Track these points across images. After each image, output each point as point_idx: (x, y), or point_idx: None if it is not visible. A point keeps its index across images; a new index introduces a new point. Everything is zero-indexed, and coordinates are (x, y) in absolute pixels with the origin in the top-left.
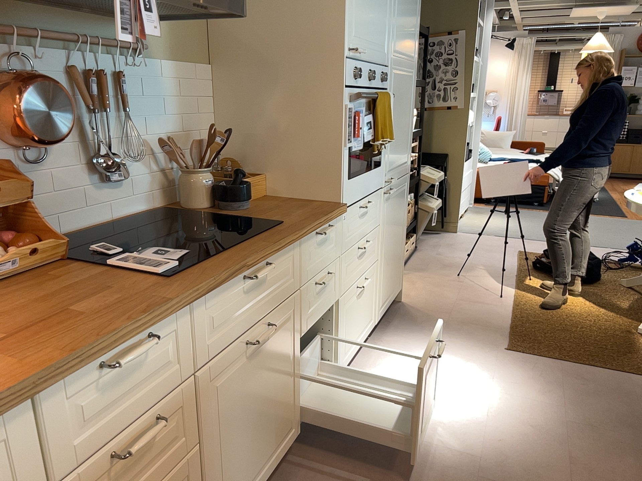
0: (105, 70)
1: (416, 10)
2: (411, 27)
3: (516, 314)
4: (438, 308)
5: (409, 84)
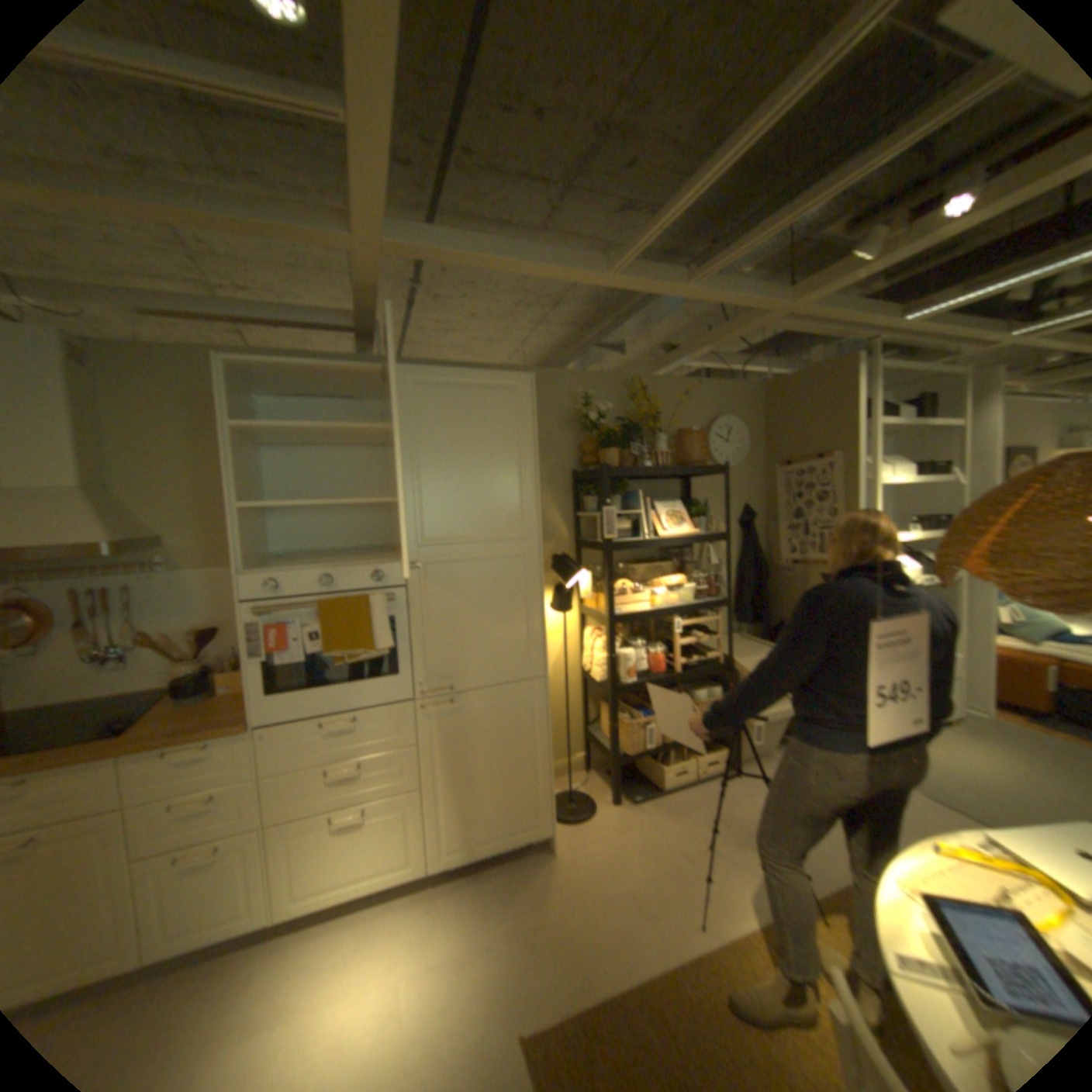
0: (112, 588)
1: (512, 479)
2: (490, 502)
3: (663, 987)
4: (575, 896)
5: (504, 569)
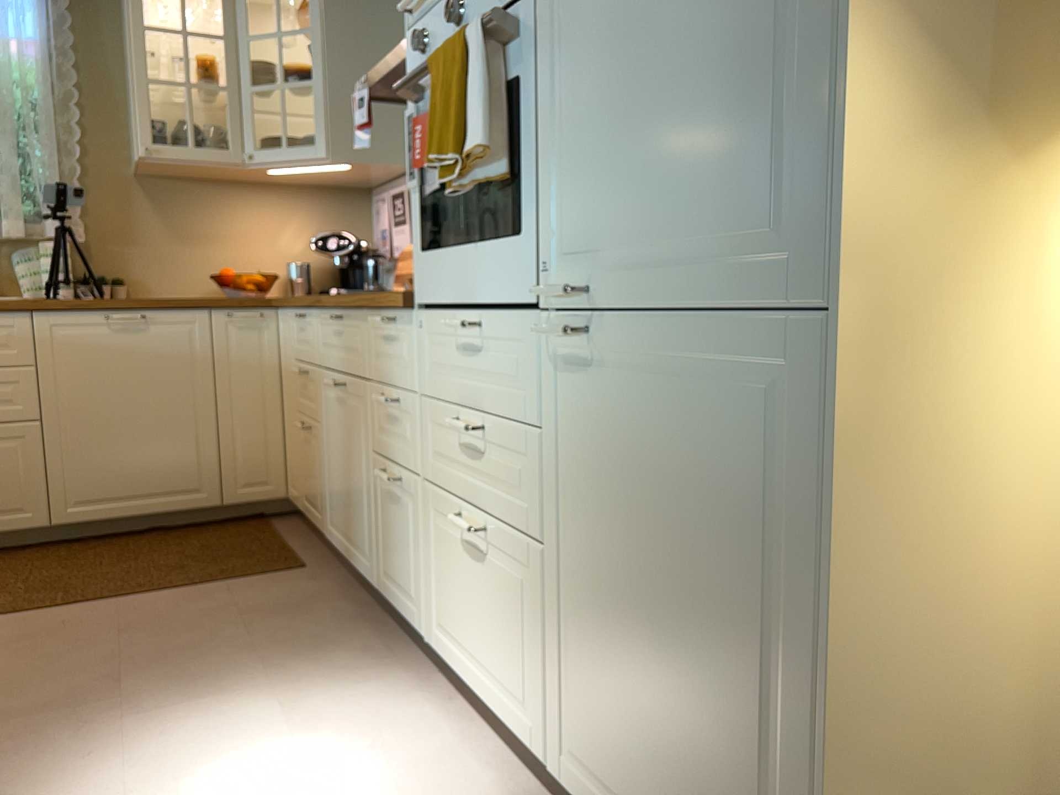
0: None
1: None
2: None
3: None
4: None
5: None
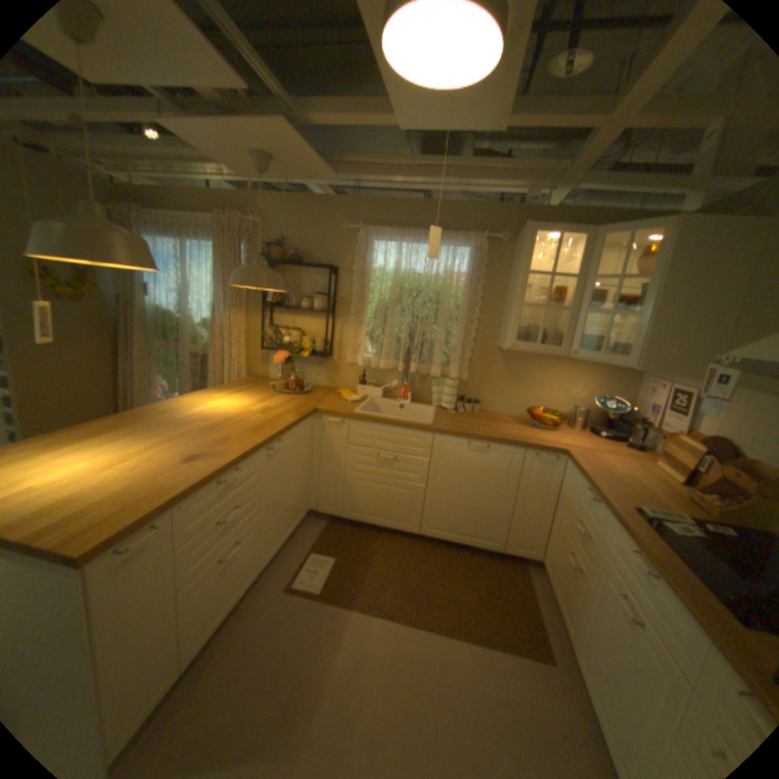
0: None
1: None
2: None
3: None
4: None
5: None
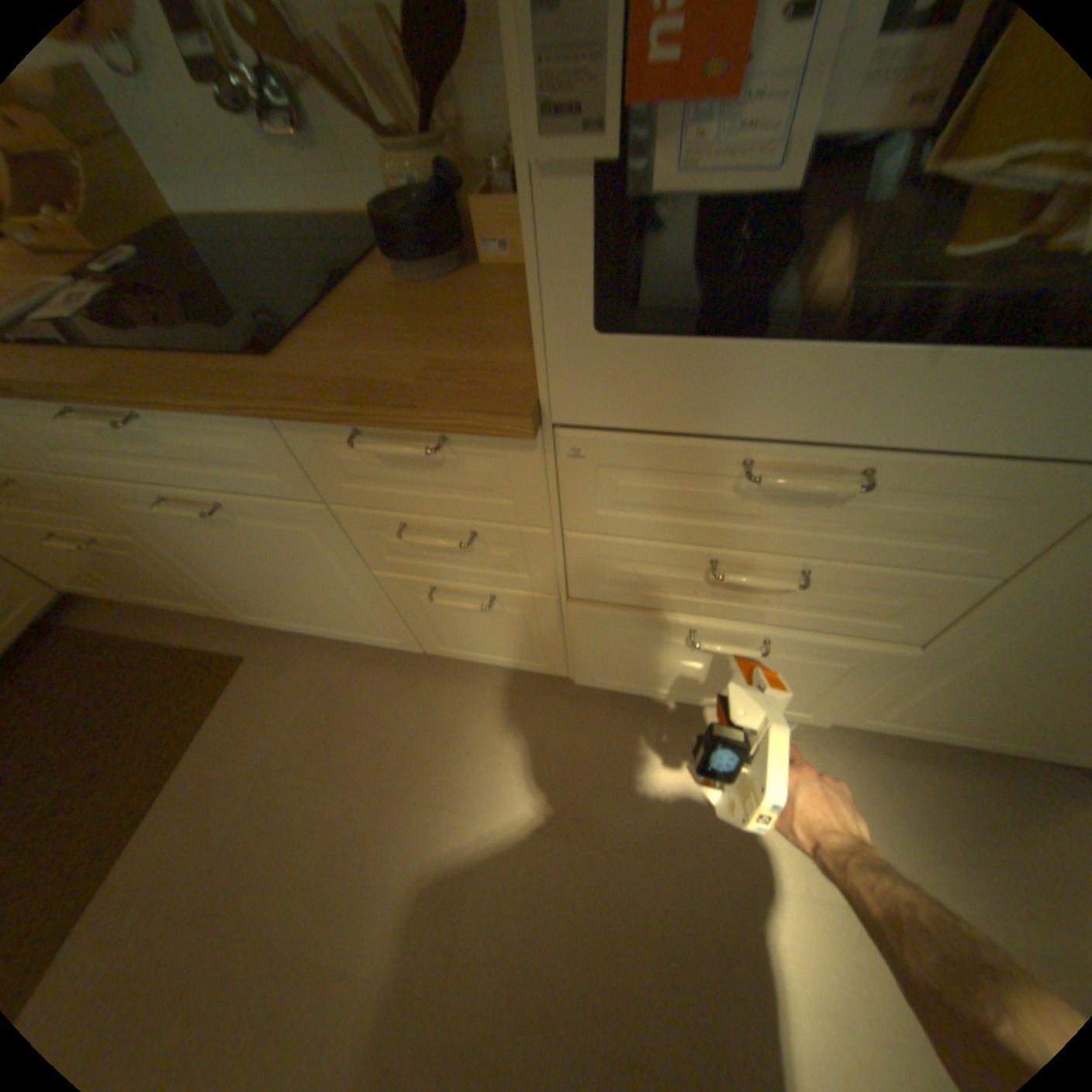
0: None
1: None
2: None
3: None
4: None
5: None
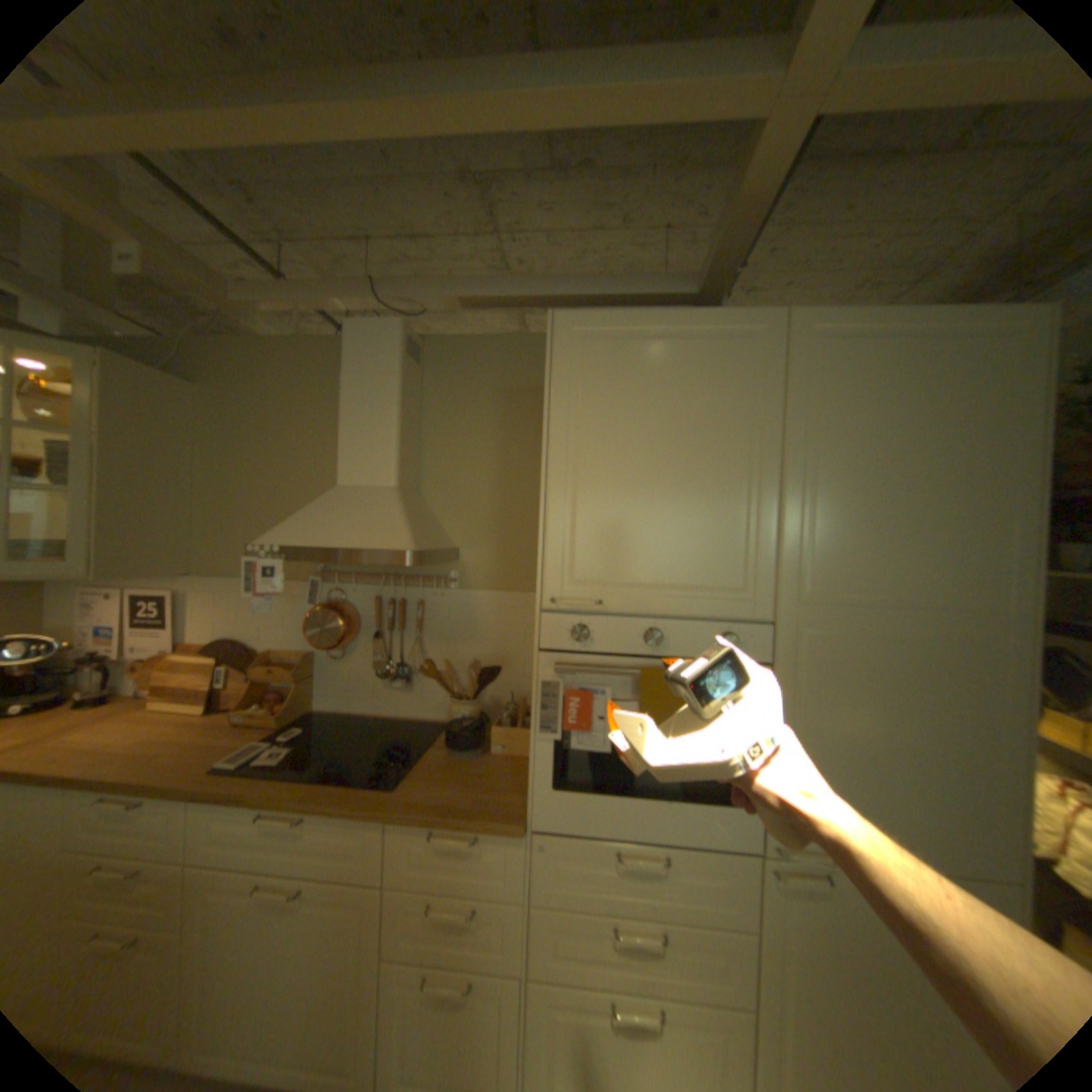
0: (409, 599)
1: (990, 496)
2: (942, 536)
3: None
4: None
5: (956, 661)
